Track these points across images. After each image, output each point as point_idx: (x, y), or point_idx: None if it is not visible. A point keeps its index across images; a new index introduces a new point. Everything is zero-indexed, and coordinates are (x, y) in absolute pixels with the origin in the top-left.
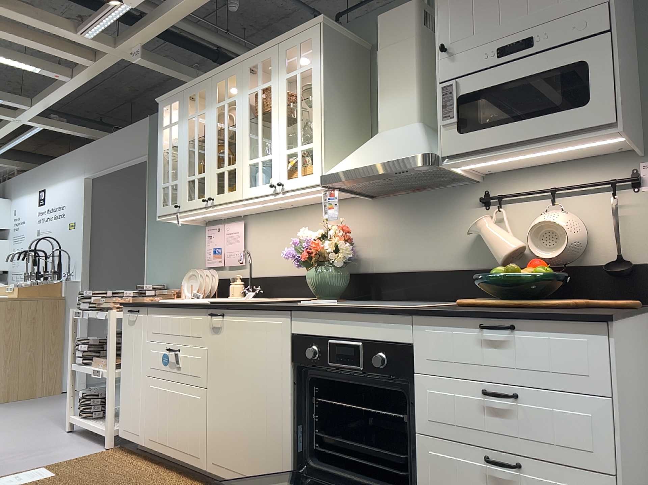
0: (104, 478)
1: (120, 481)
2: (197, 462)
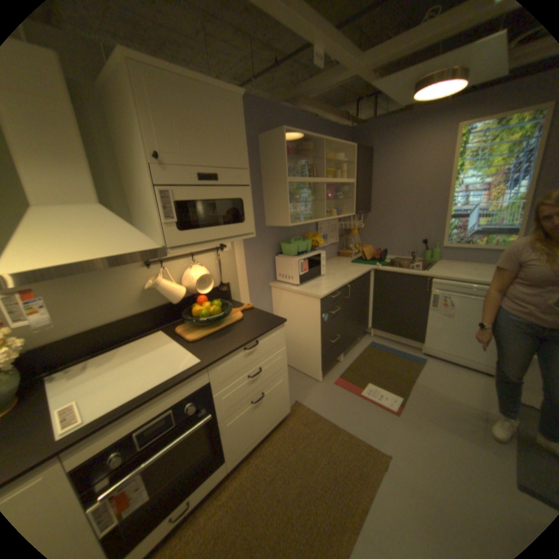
0: None
1: None
2: None
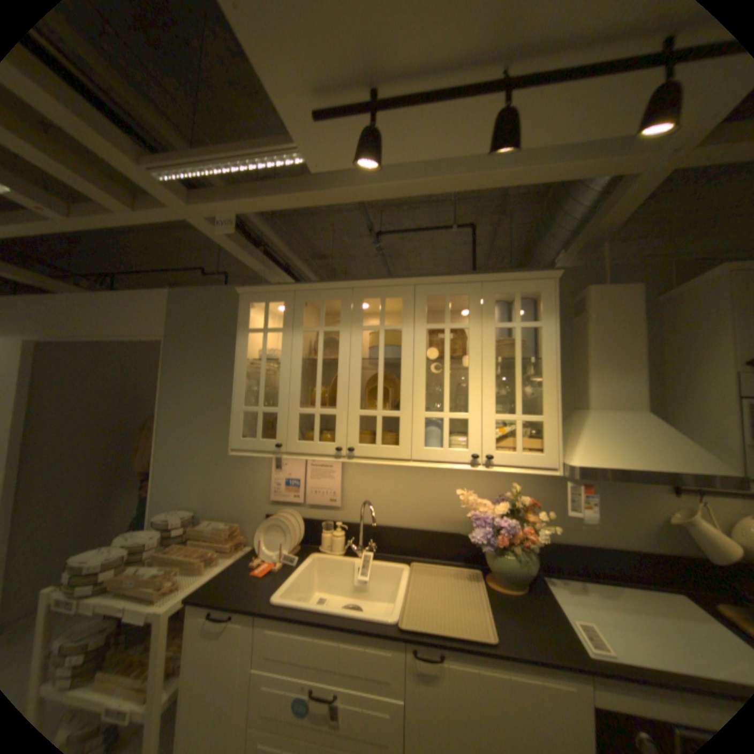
0: None
1: None
2: None
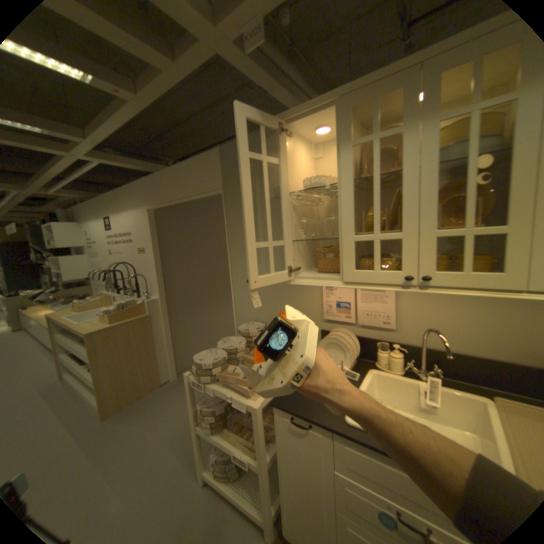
0: None
1: None
2: None
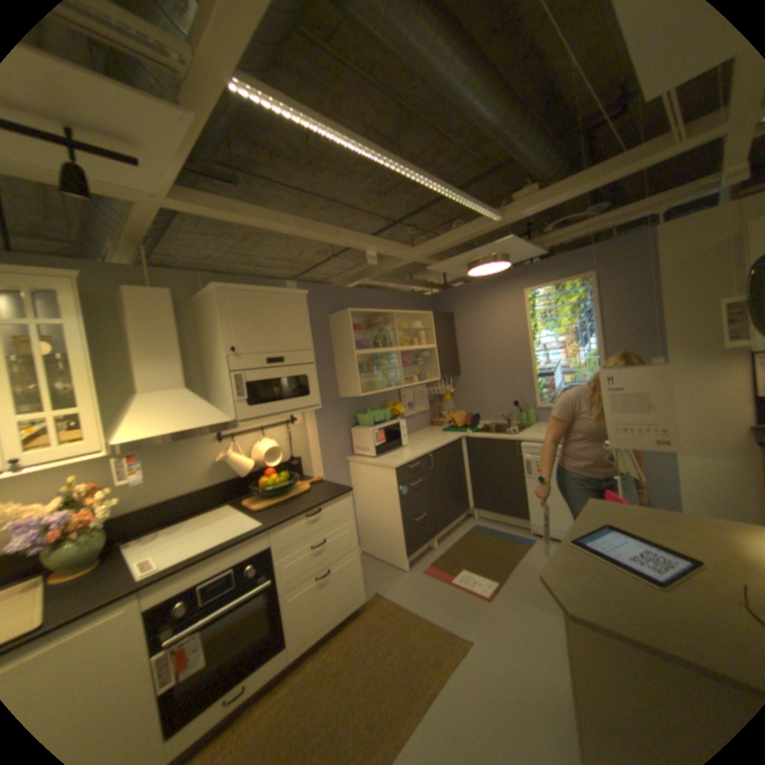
0: None
1: None
2: None
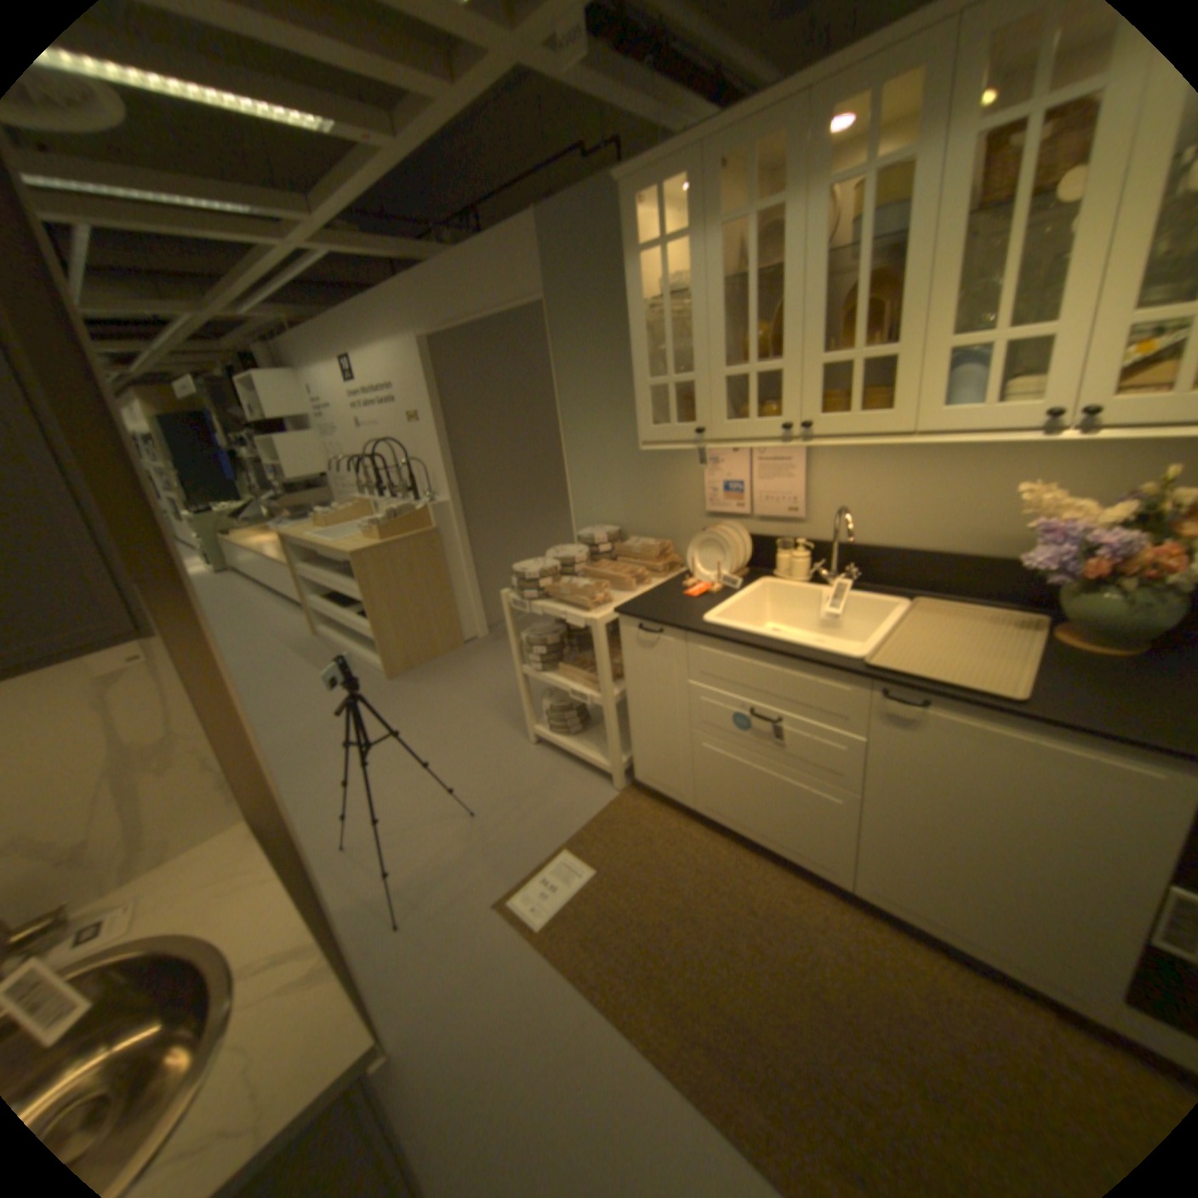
0: (673, 882)
1: (703, 891)
2: (831, 877)
